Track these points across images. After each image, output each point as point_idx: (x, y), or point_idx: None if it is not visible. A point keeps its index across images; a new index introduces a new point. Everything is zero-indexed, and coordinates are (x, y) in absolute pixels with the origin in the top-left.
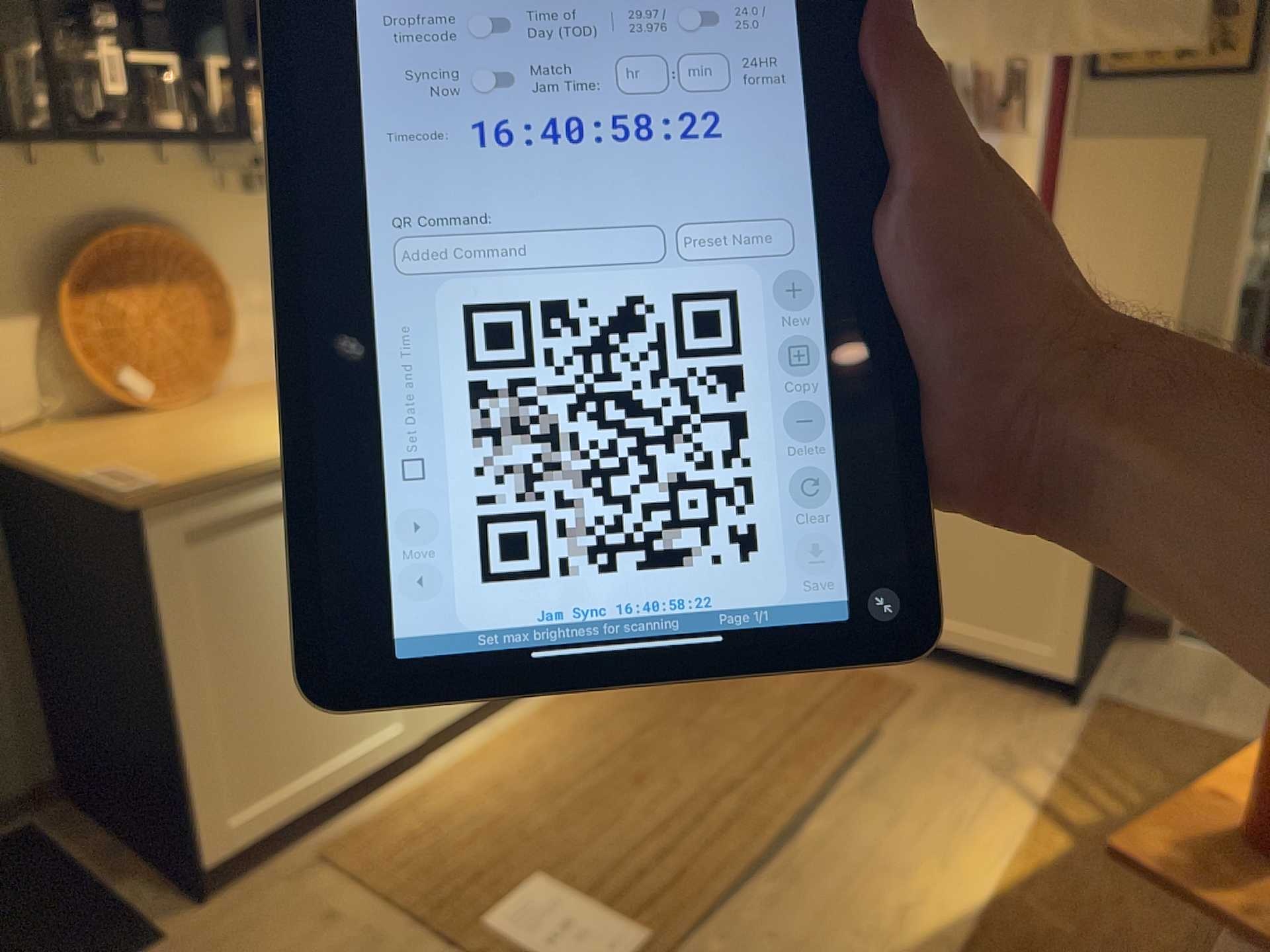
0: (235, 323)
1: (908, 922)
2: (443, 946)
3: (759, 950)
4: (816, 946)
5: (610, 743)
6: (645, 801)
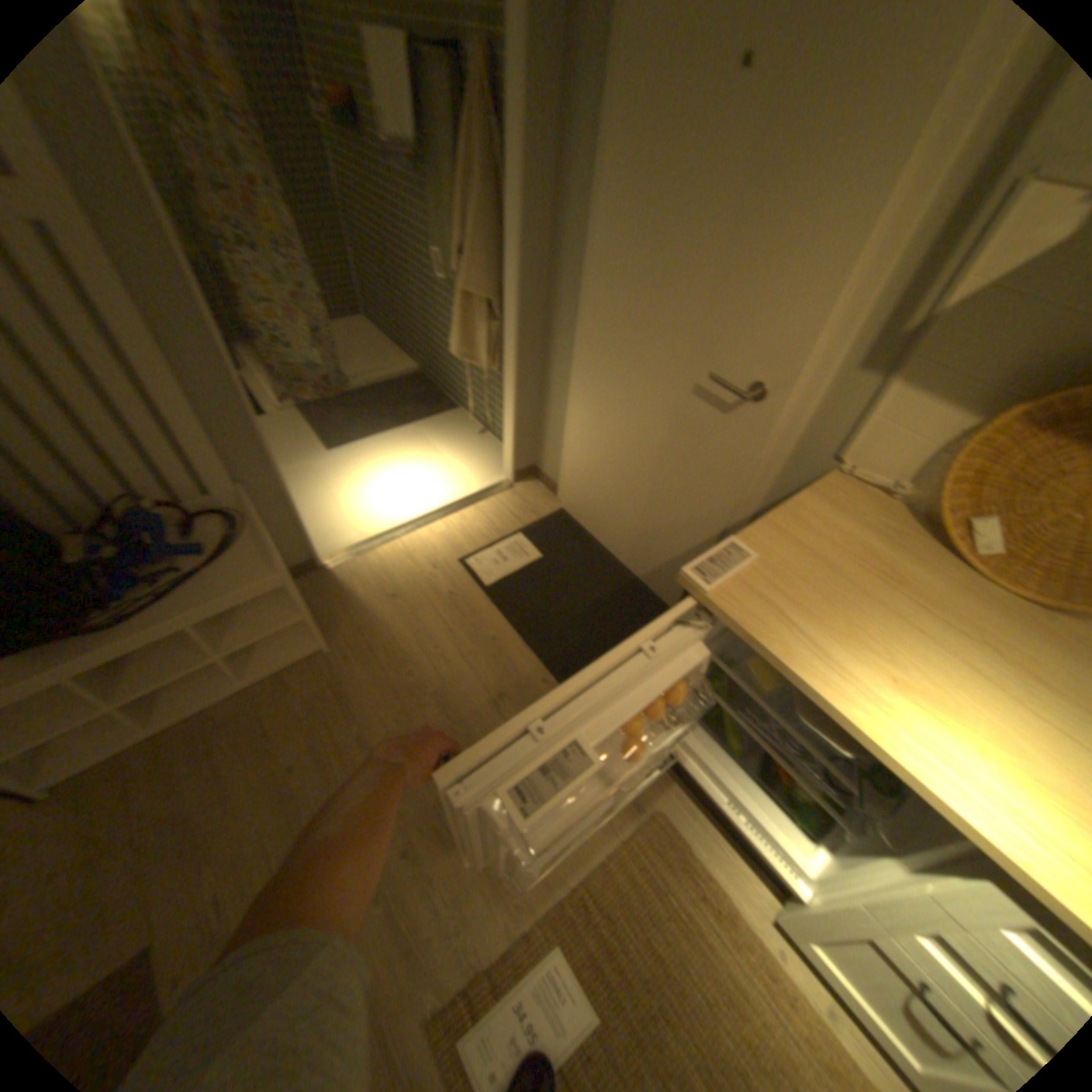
0: None
1: None
2: (544, 912)
3: None
4: None
5: None
6: None
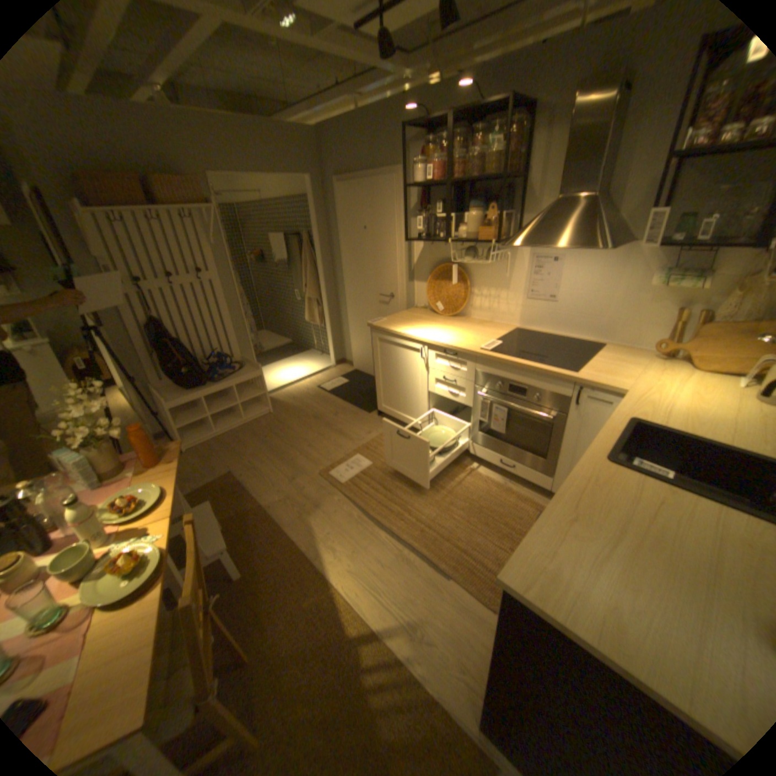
0: (466, 298)
1: (330, 549)
2: (355, 449)
3: (333, 507)
4: (329, 521)
5: (437, 479)
6: (402, 487)
